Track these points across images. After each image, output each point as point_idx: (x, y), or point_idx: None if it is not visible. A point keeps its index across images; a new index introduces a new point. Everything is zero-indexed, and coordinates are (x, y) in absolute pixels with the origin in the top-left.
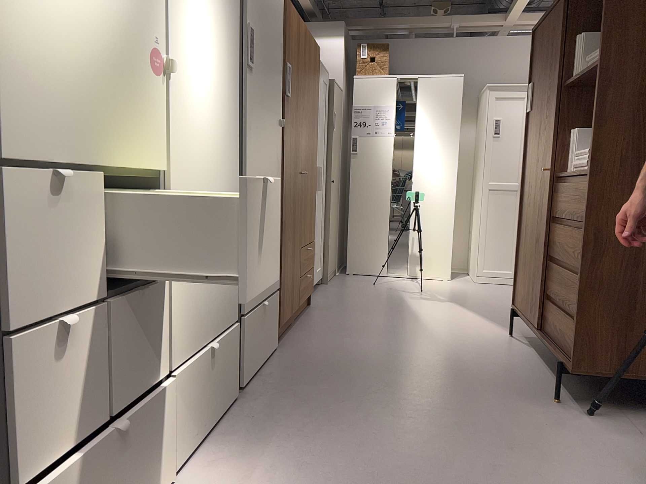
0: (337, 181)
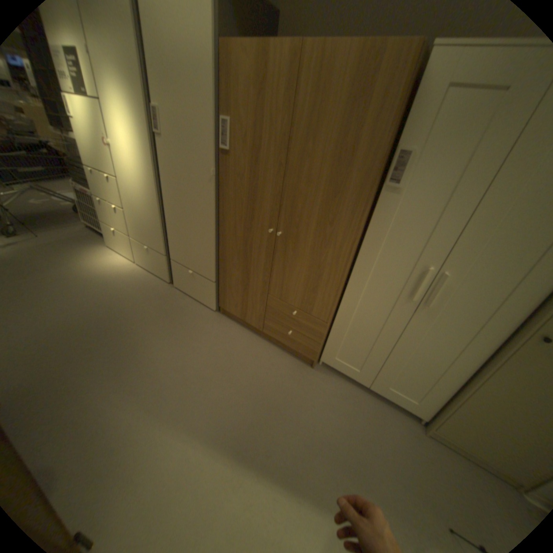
0: None
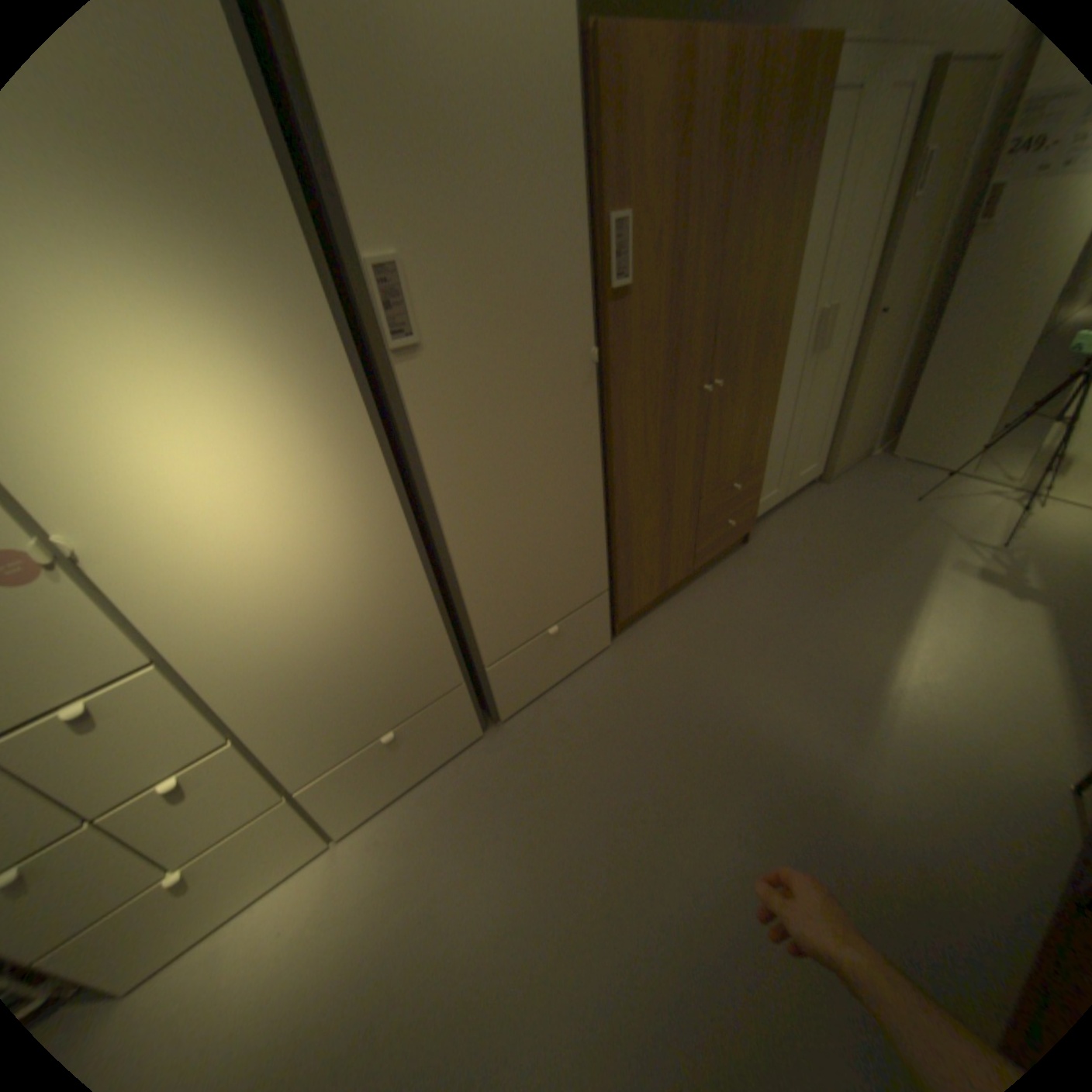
0: (911, 299)
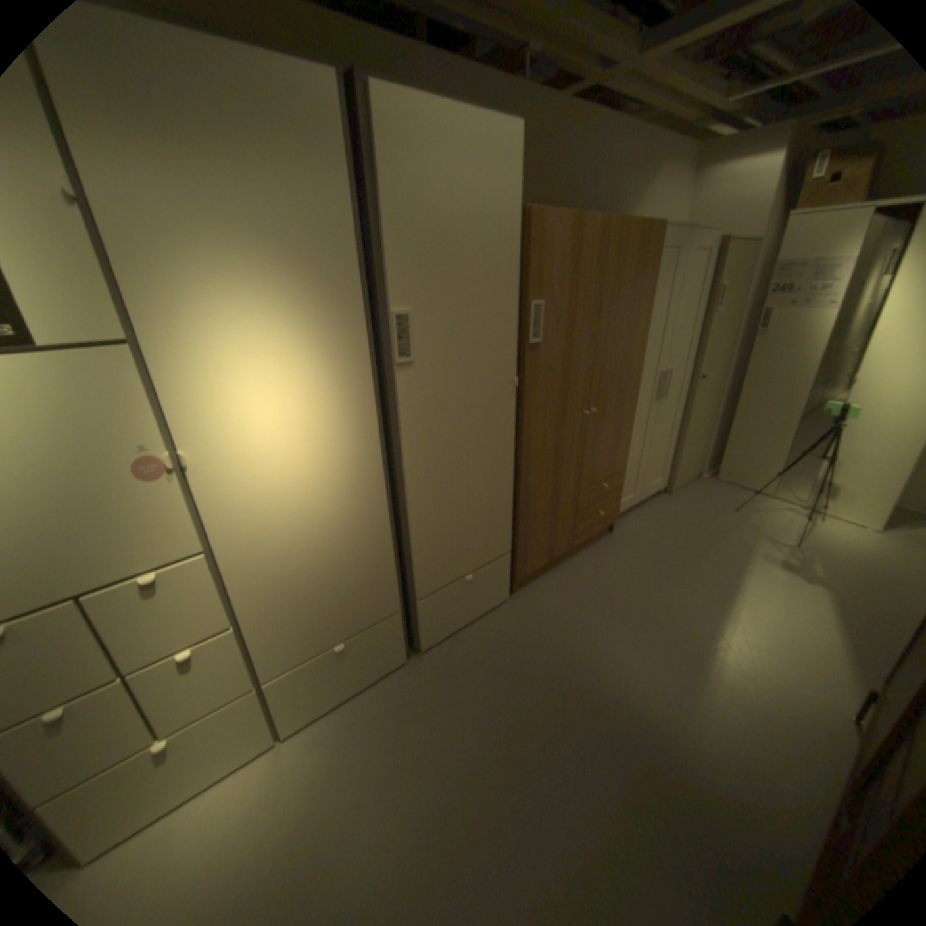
0: (721, 372)
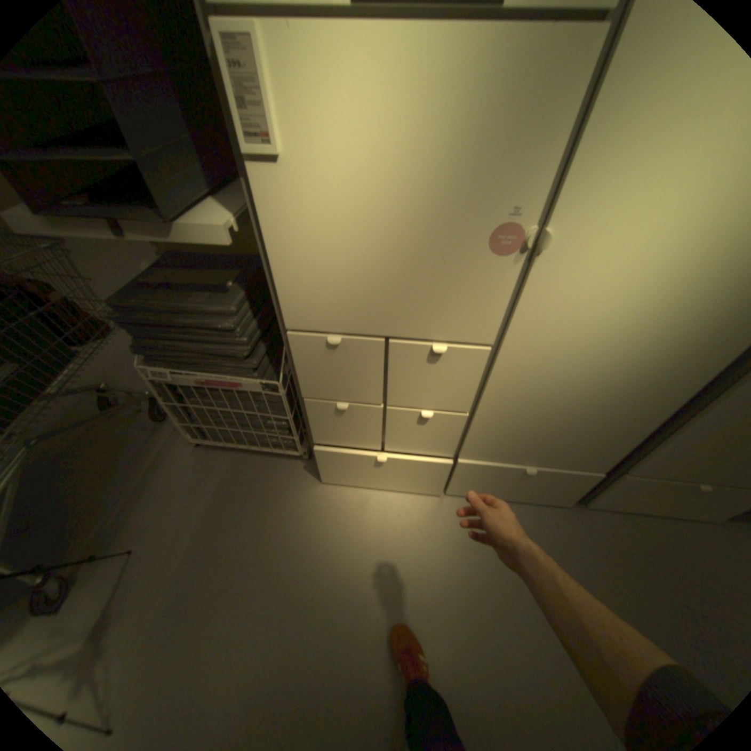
0: None
